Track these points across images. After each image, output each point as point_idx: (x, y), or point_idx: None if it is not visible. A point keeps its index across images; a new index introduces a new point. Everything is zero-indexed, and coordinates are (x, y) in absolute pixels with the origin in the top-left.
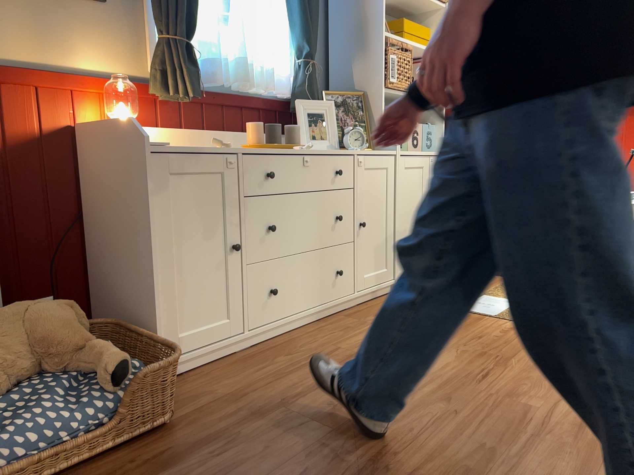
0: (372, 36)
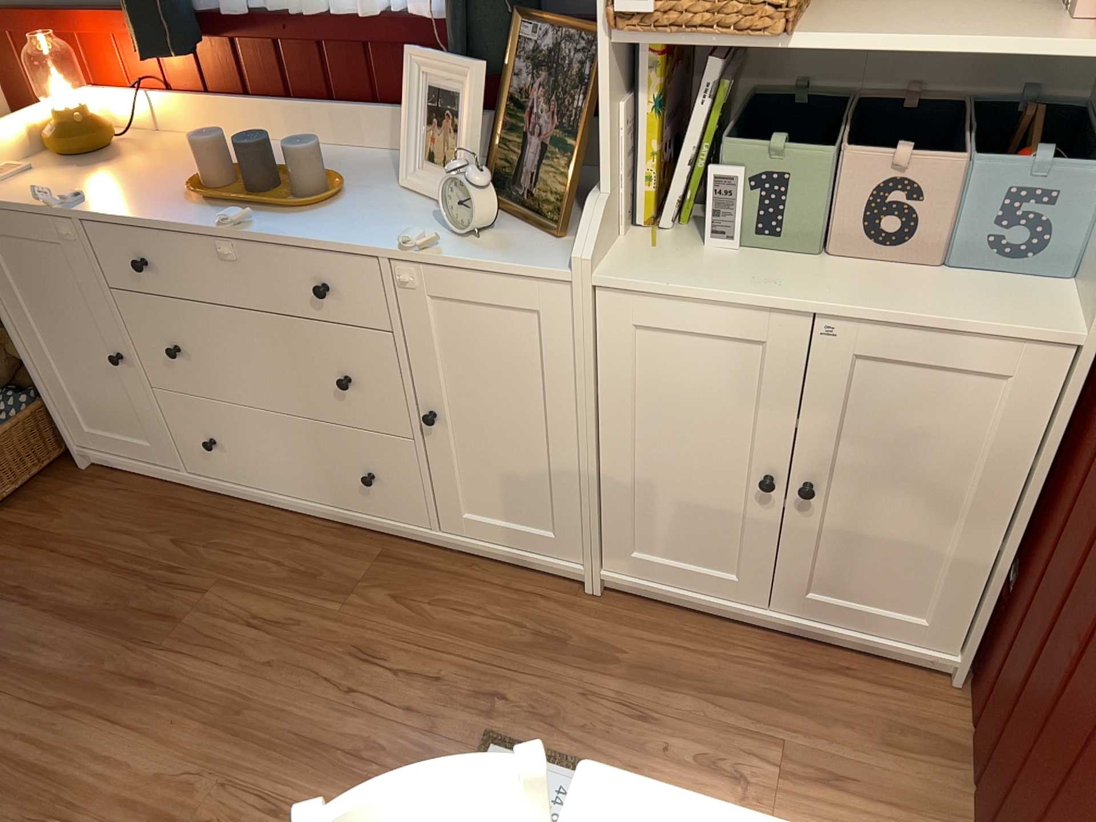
0: None
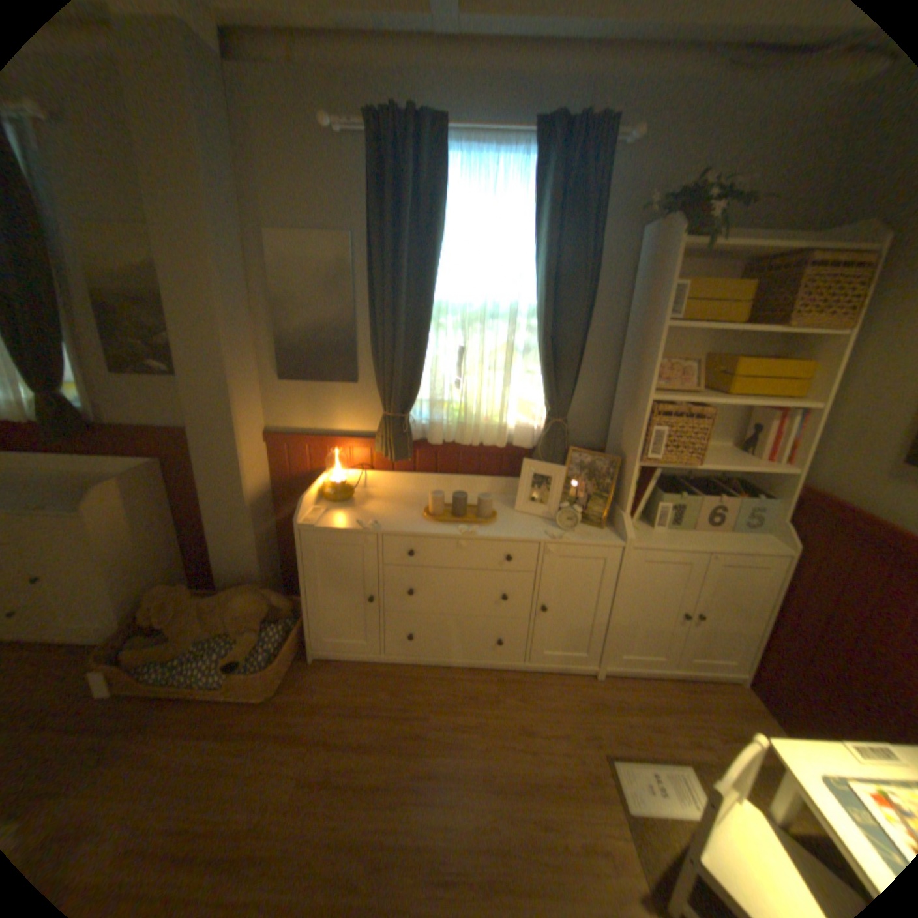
0: (641, 395)
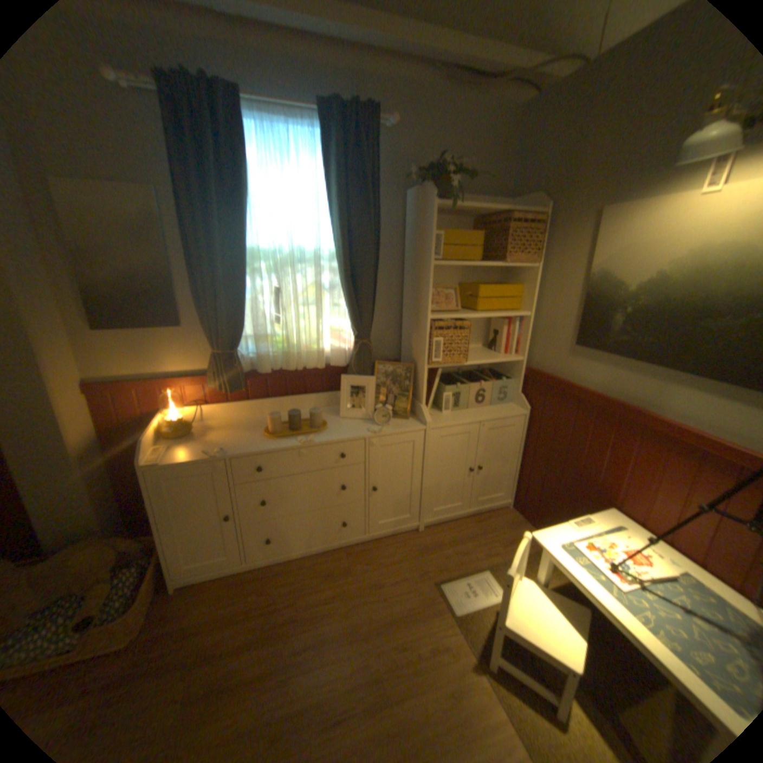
0: (421, 316)
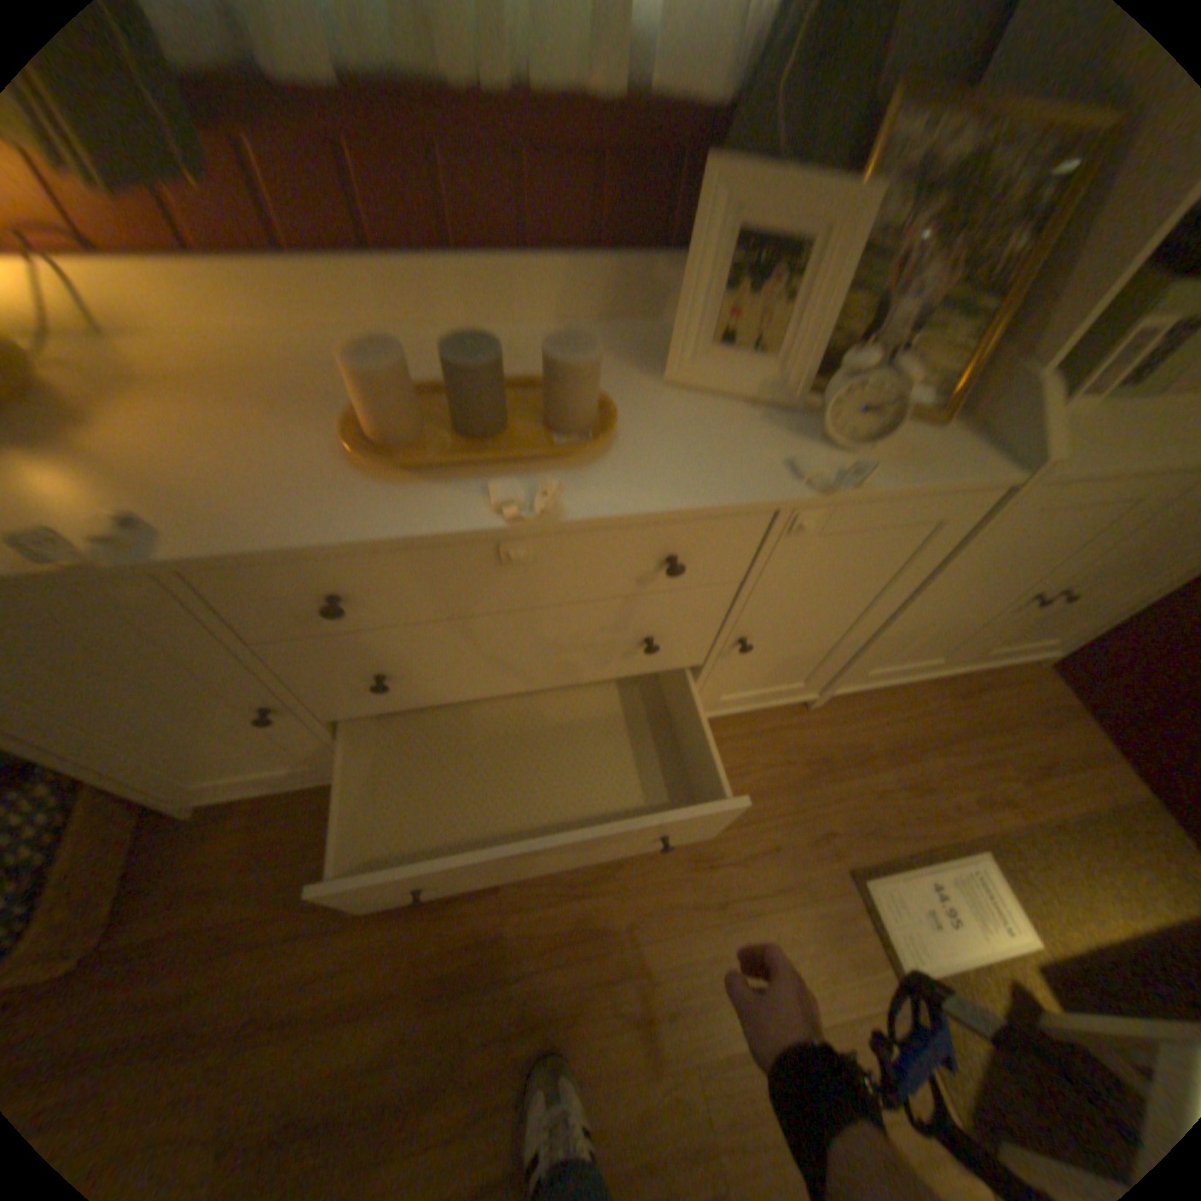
0: None
